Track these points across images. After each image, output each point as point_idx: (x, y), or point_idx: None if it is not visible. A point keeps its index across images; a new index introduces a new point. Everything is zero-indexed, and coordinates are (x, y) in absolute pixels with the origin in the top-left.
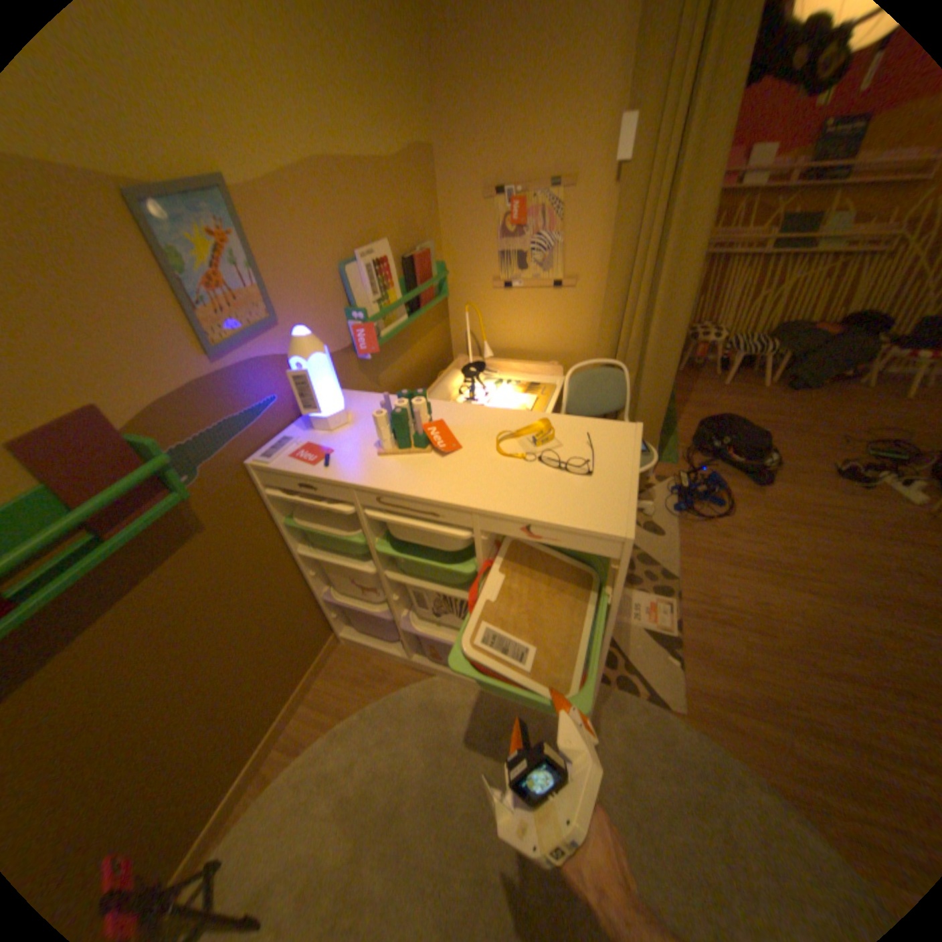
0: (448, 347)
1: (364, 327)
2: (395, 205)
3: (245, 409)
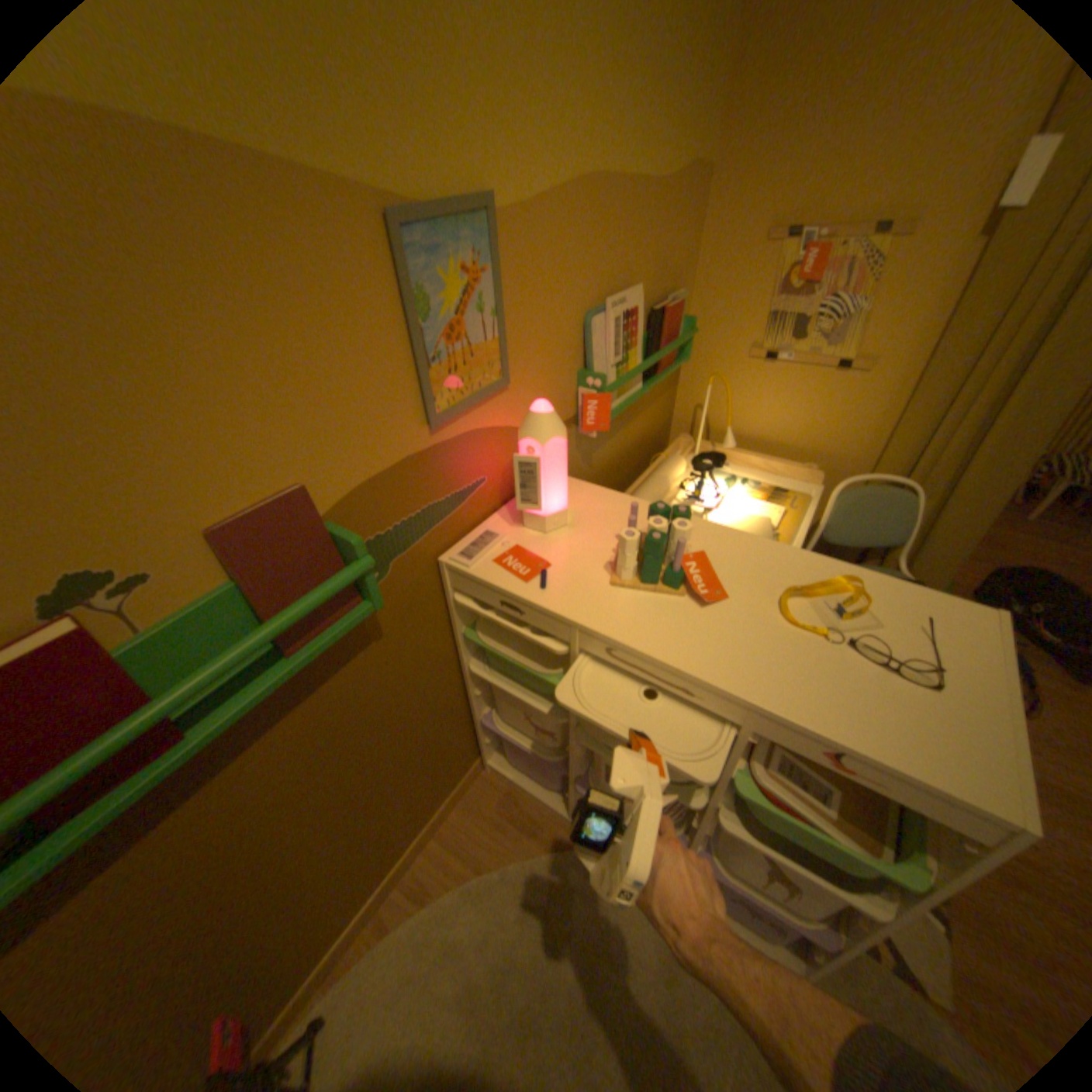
0: (668, 421)
1: (599, 397)
2: (658, 239)
3: (452, 492)
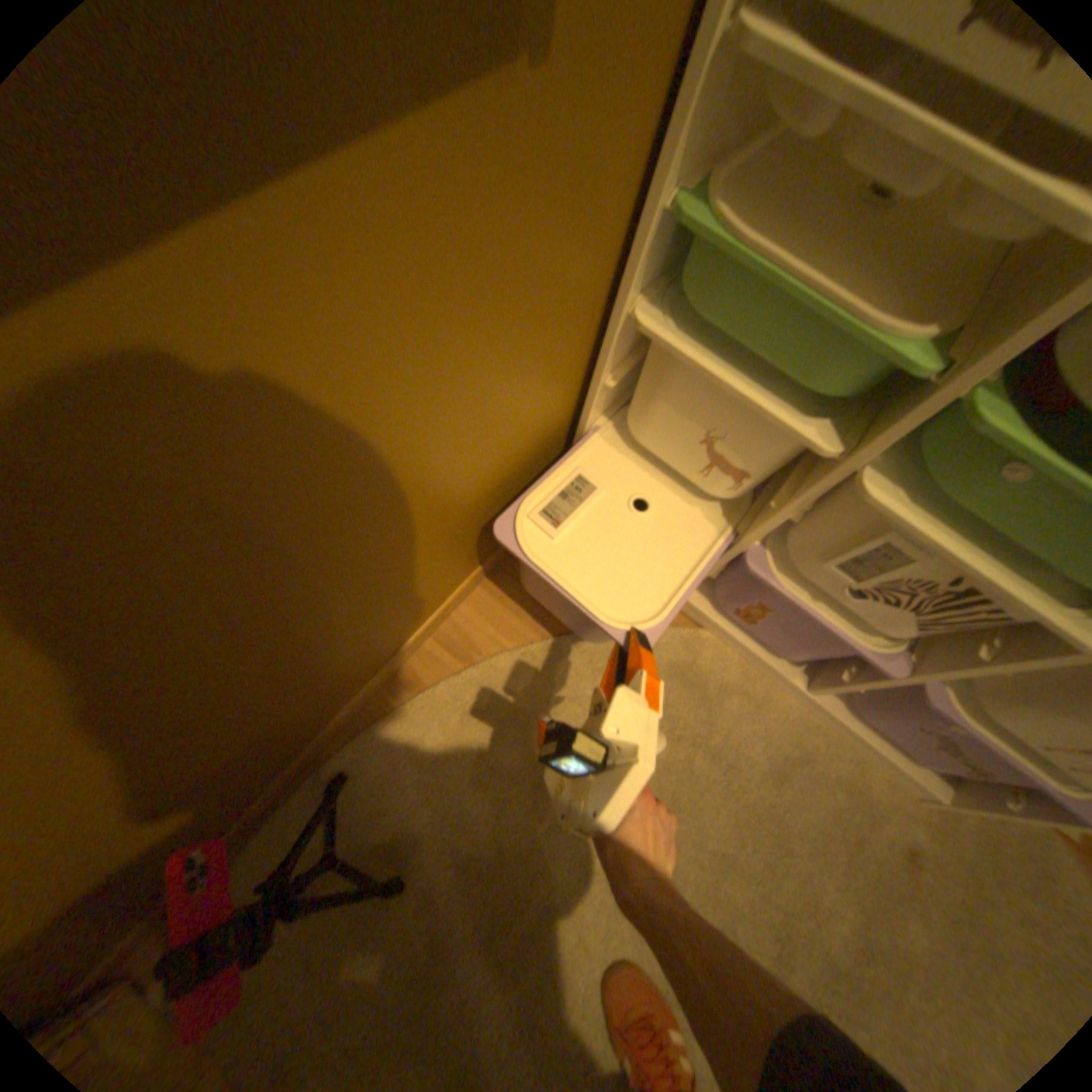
0: None
1: None
2: None
3: None
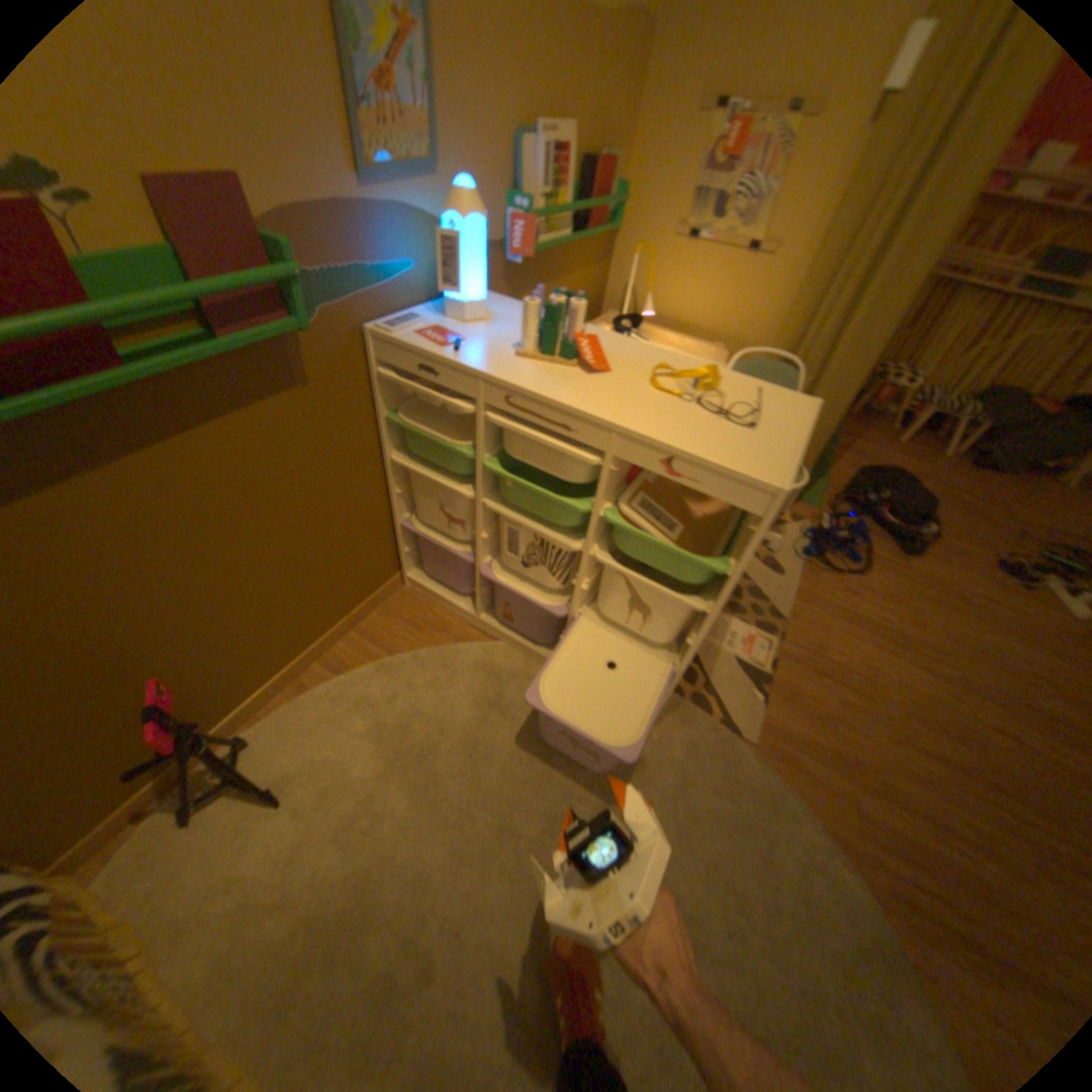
0: (600, 299)
1: (526, 220)
2: (596, 81)
3: (379, 261)
